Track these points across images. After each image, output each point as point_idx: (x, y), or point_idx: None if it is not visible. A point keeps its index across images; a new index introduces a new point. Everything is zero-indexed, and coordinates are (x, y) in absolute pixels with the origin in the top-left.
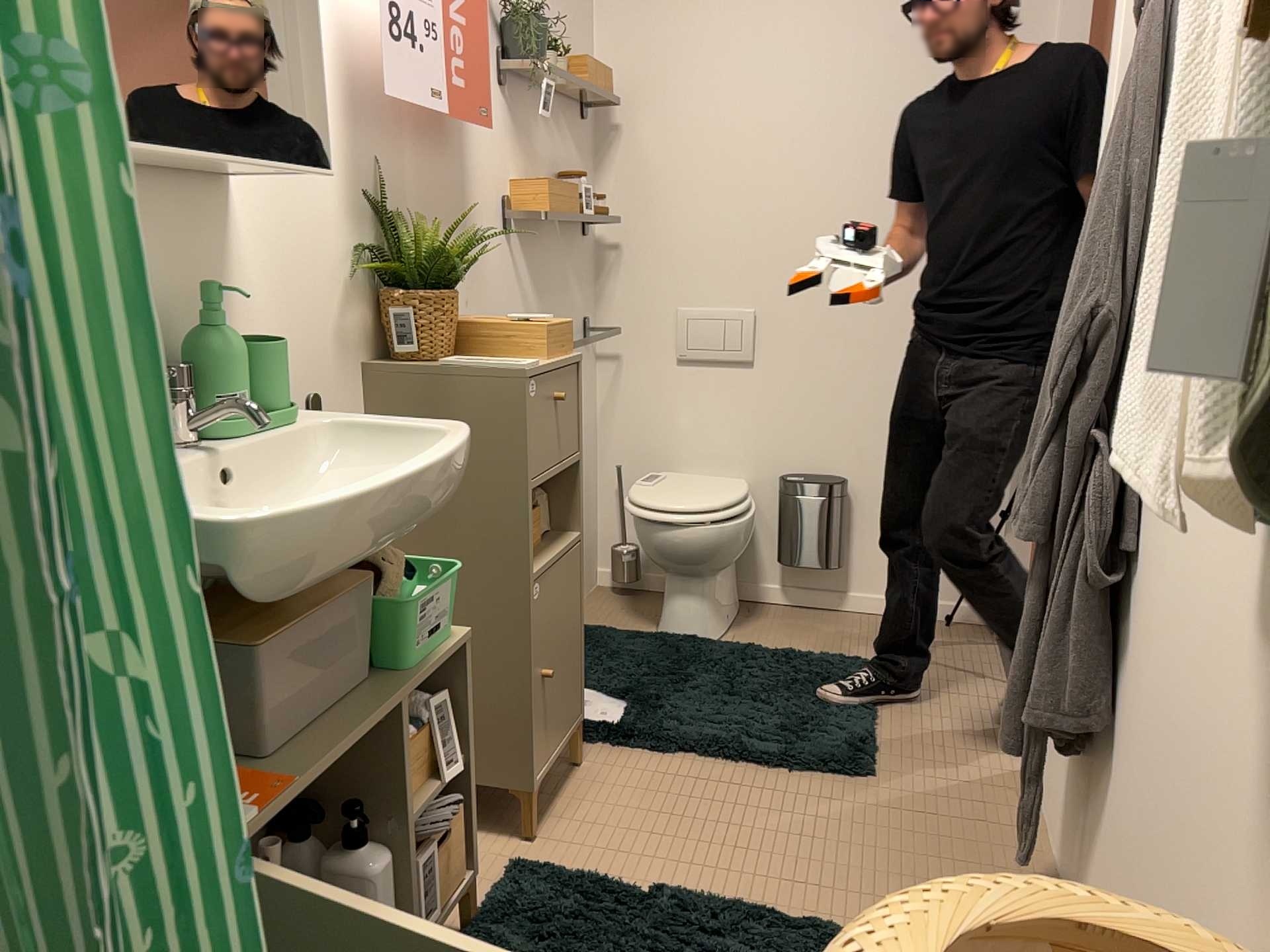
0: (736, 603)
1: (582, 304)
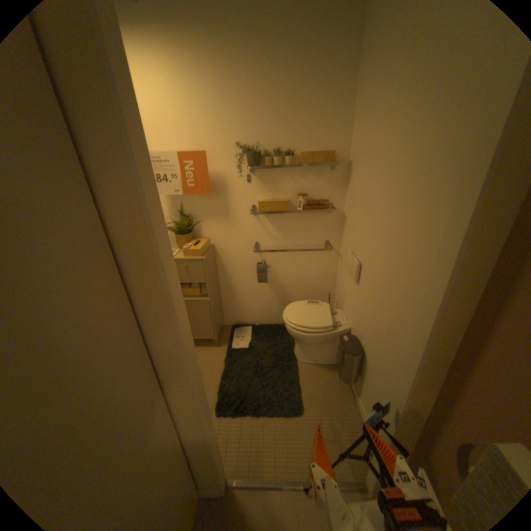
0: (328, 360)
1: (322, 235)
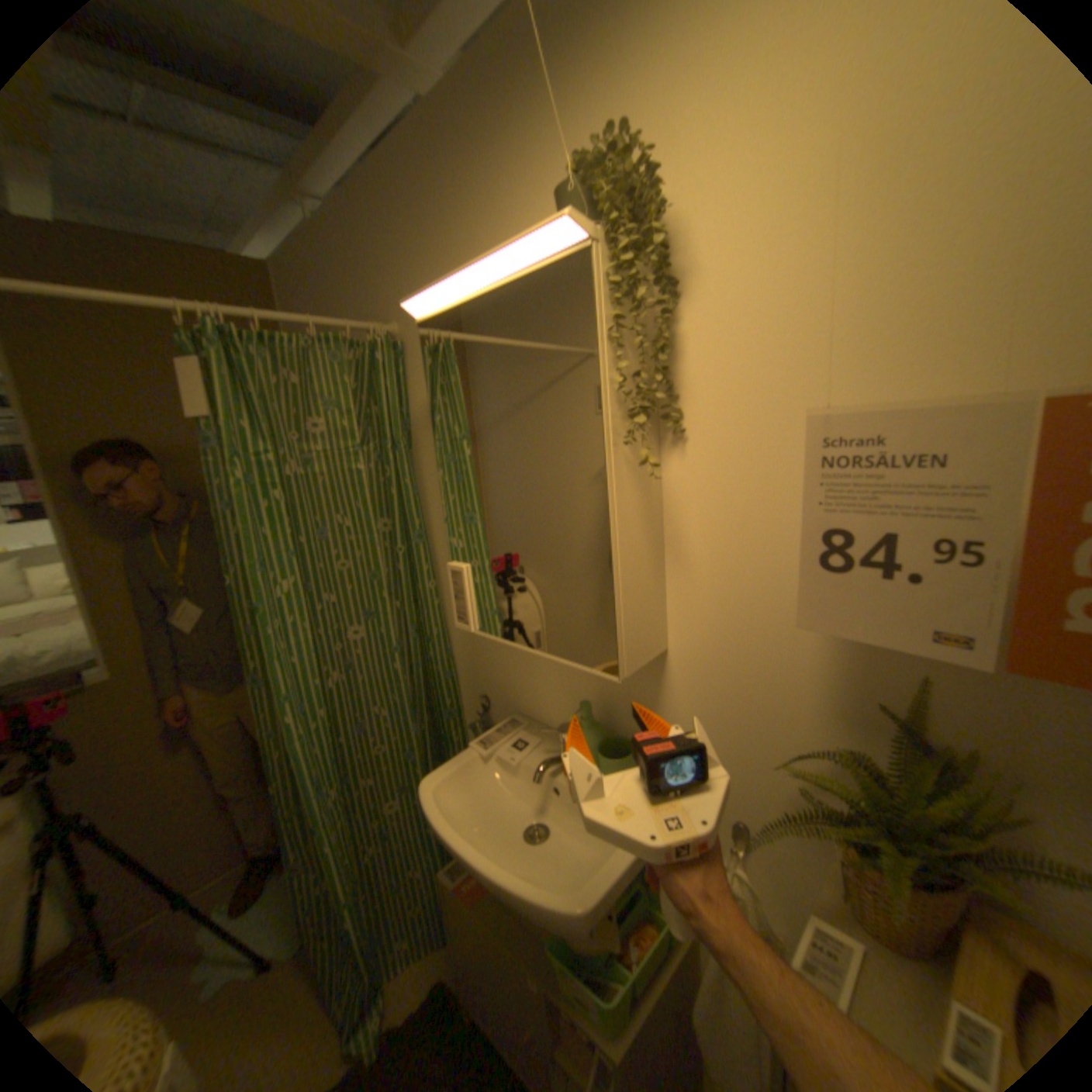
0: None
1: None
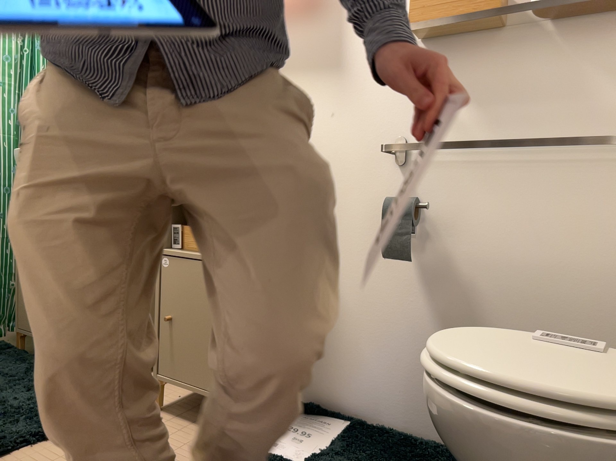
0: None
1: None
